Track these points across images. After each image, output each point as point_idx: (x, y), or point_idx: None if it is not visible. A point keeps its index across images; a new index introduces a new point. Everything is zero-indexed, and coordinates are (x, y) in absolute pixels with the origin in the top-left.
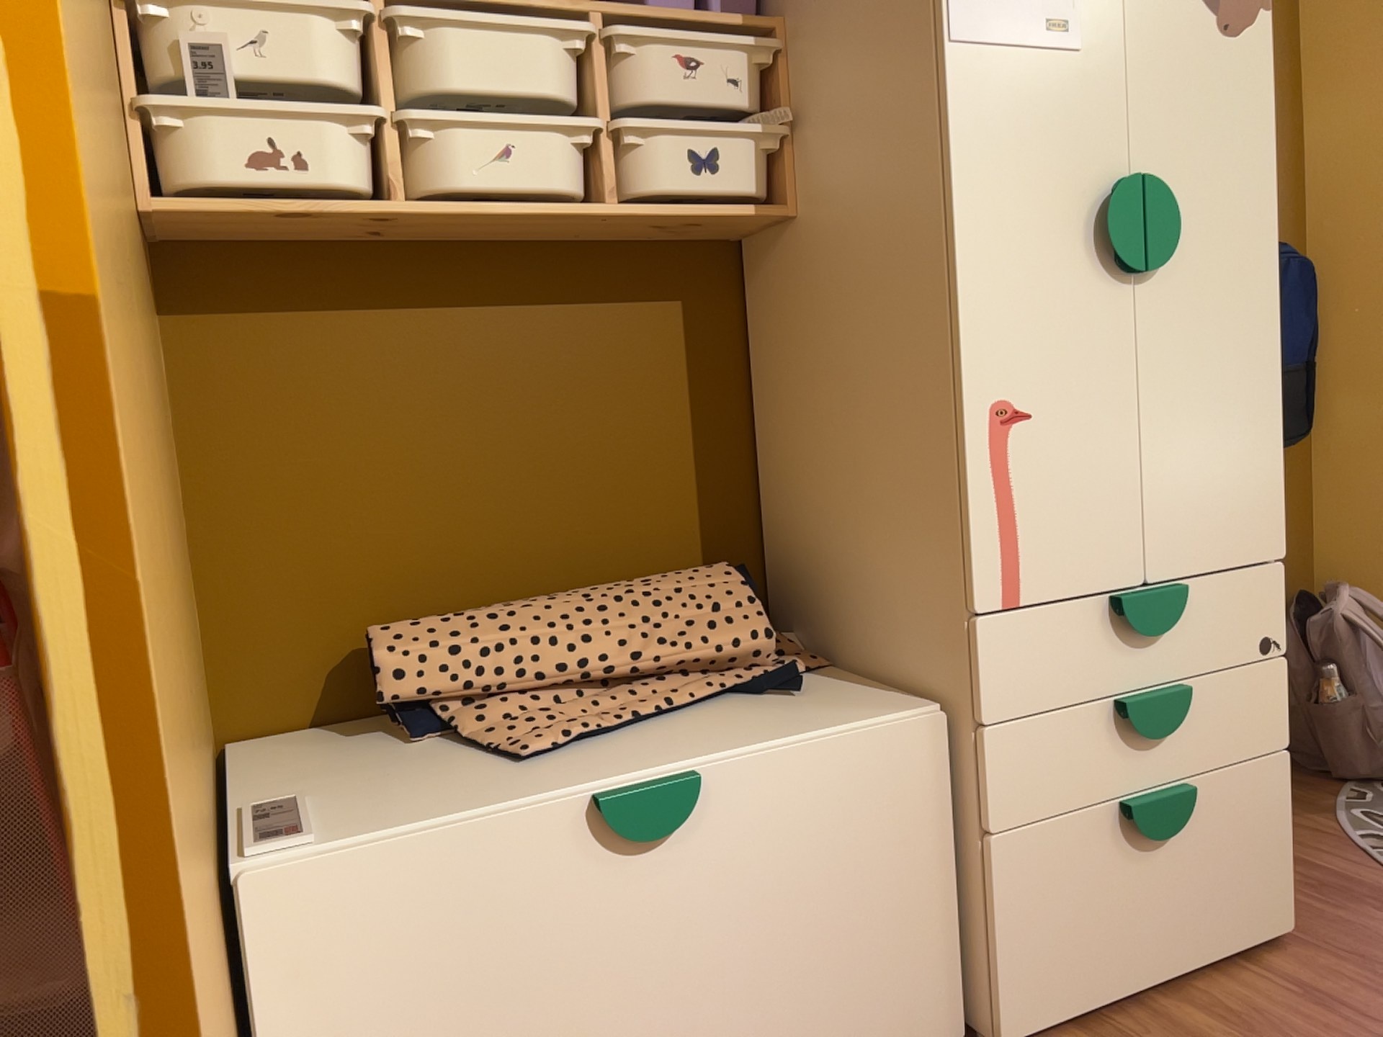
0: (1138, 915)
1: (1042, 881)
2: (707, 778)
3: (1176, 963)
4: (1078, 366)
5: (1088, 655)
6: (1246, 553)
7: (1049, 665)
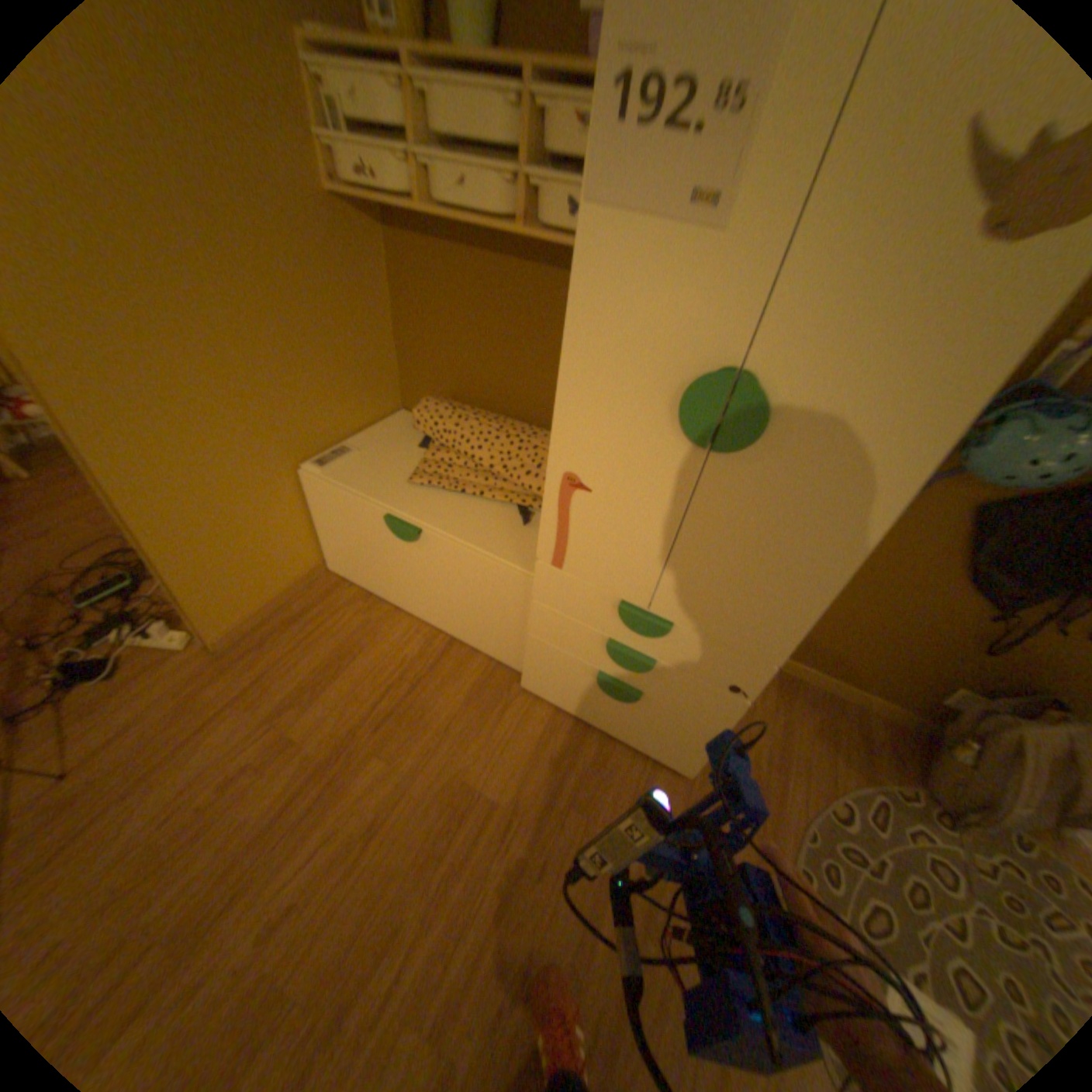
0: (597, 705)
1: (549, 660)
2: (426, 533)
3: (612, 732)
4: (633, 480)
5: (598, 611)
6: (740, 644)
7: (572, 599)
